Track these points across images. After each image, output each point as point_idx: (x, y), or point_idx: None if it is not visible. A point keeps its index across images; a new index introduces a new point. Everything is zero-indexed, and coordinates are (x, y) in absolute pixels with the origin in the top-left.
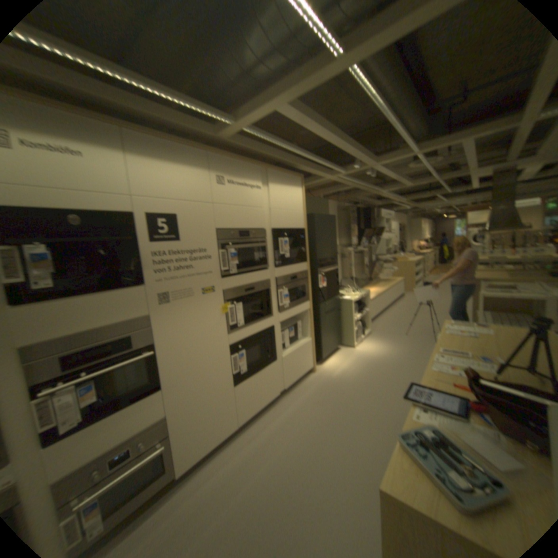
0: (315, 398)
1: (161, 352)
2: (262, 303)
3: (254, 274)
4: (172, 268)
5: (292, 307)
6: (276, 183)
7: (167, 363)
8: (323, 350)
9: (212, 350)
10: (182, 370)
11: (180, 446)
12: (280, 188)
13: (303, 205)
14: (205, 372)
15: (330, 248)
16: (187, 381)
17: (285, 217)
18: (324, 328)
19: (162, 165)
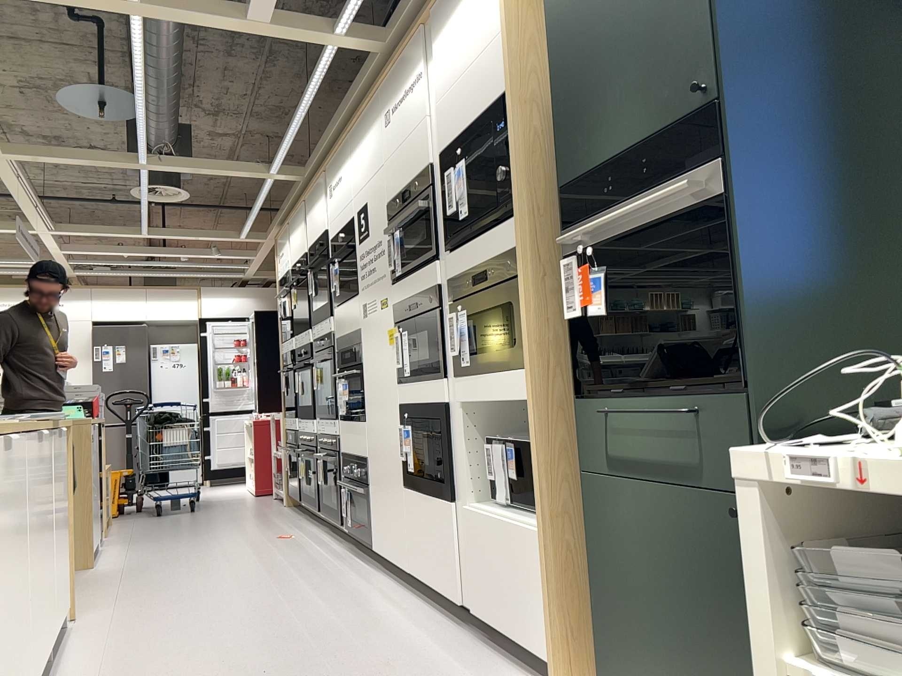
0: (415, 672)
1: (364, 377)
2: (432, 343)
3: (420, 274)
4: (367, 274)
5: (485, 376)
6: (445, 24)
7: (367, 394)
8: (613, 663)
9: (388, 402)
10: (373, 412)
11: (374, 513)
12: (453, 28)
13: (504, 6)
14: (385, 432)
15: (658, 80)
16: (376, 431)
17: (463, 99)
18: (620, 550)
19: (361, 148)
